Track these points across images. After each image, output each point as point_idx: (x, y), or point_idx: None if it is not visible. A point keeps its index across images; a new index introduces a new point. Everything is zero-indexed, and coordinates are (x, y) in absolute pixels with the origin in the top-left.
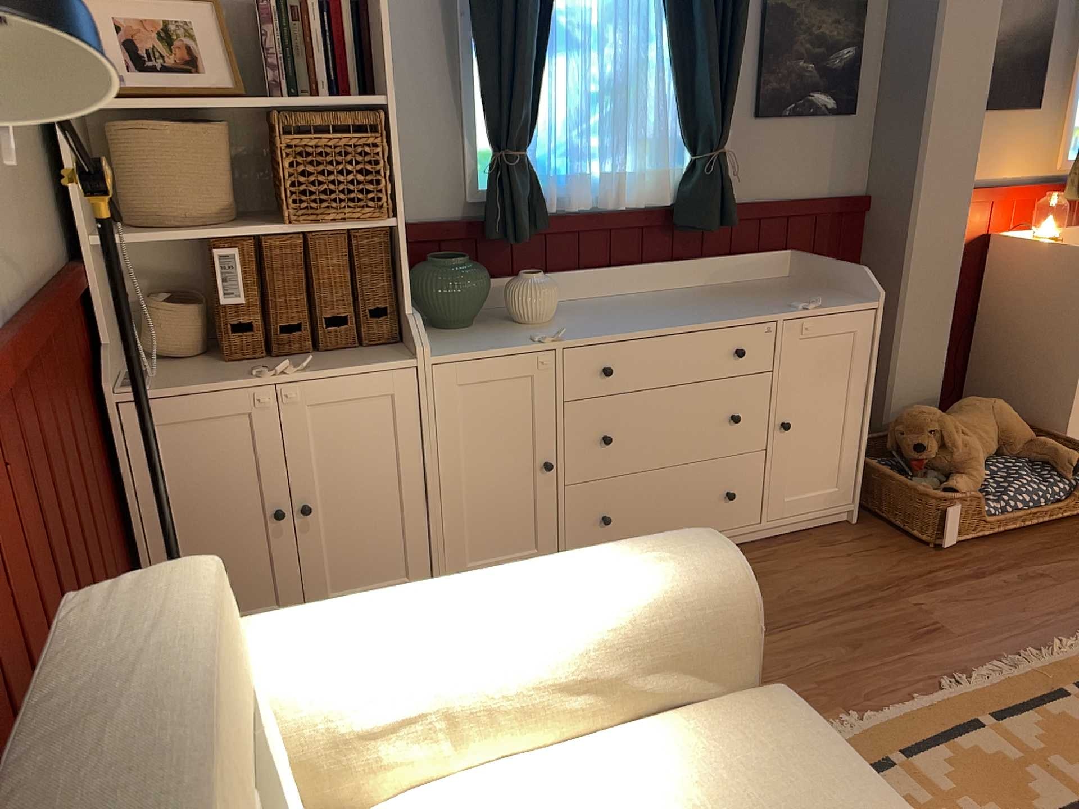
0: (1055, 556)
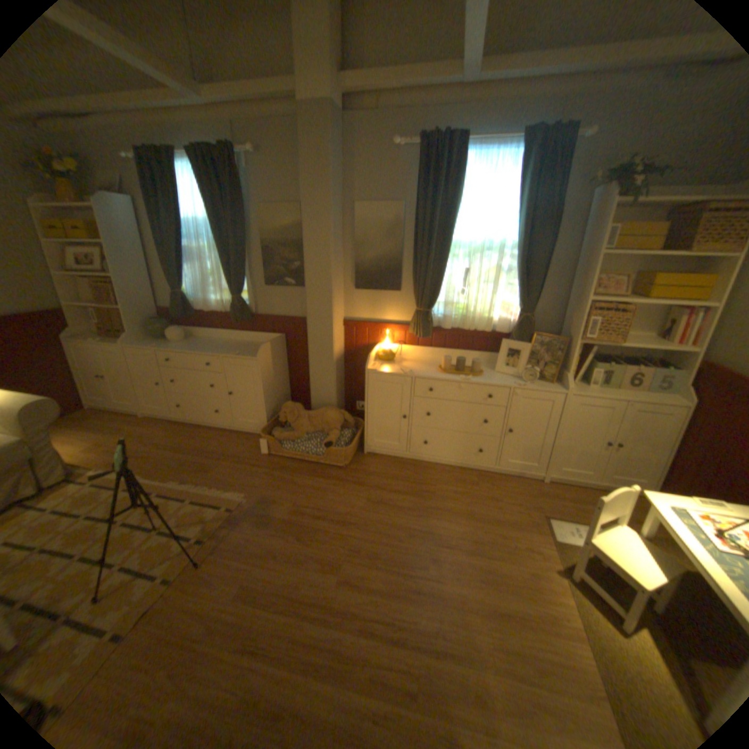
0: (290, 473)
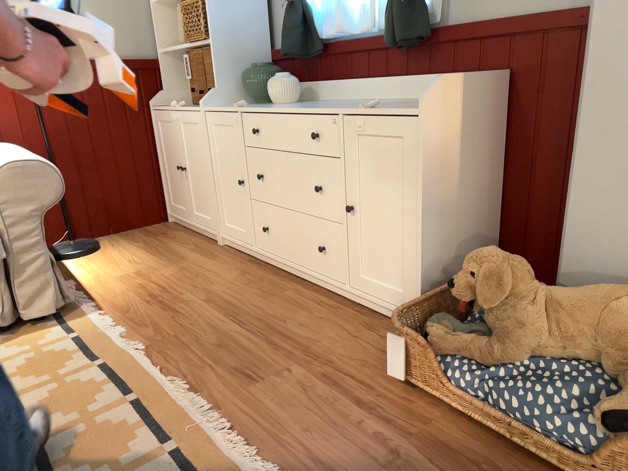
0: None
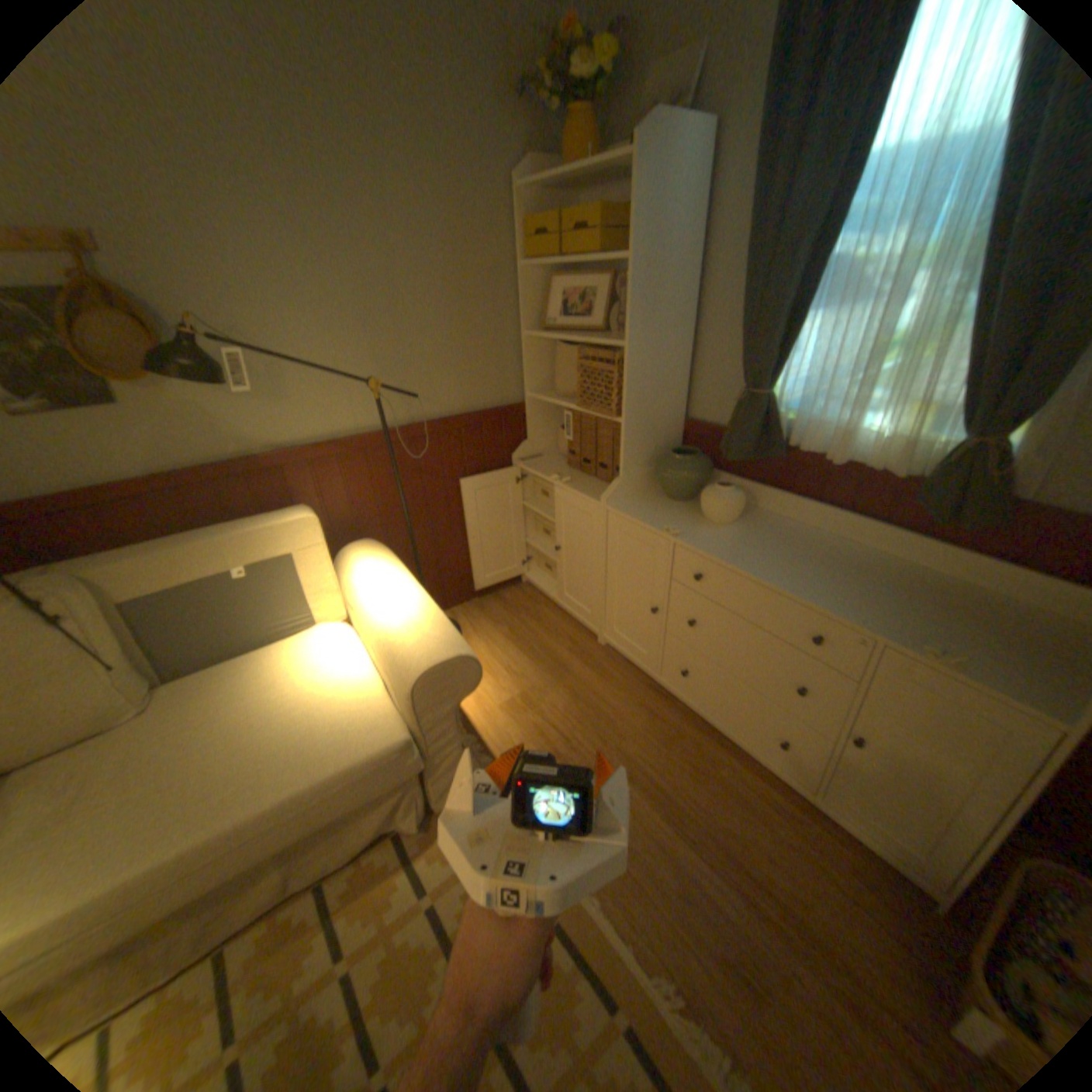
0: None
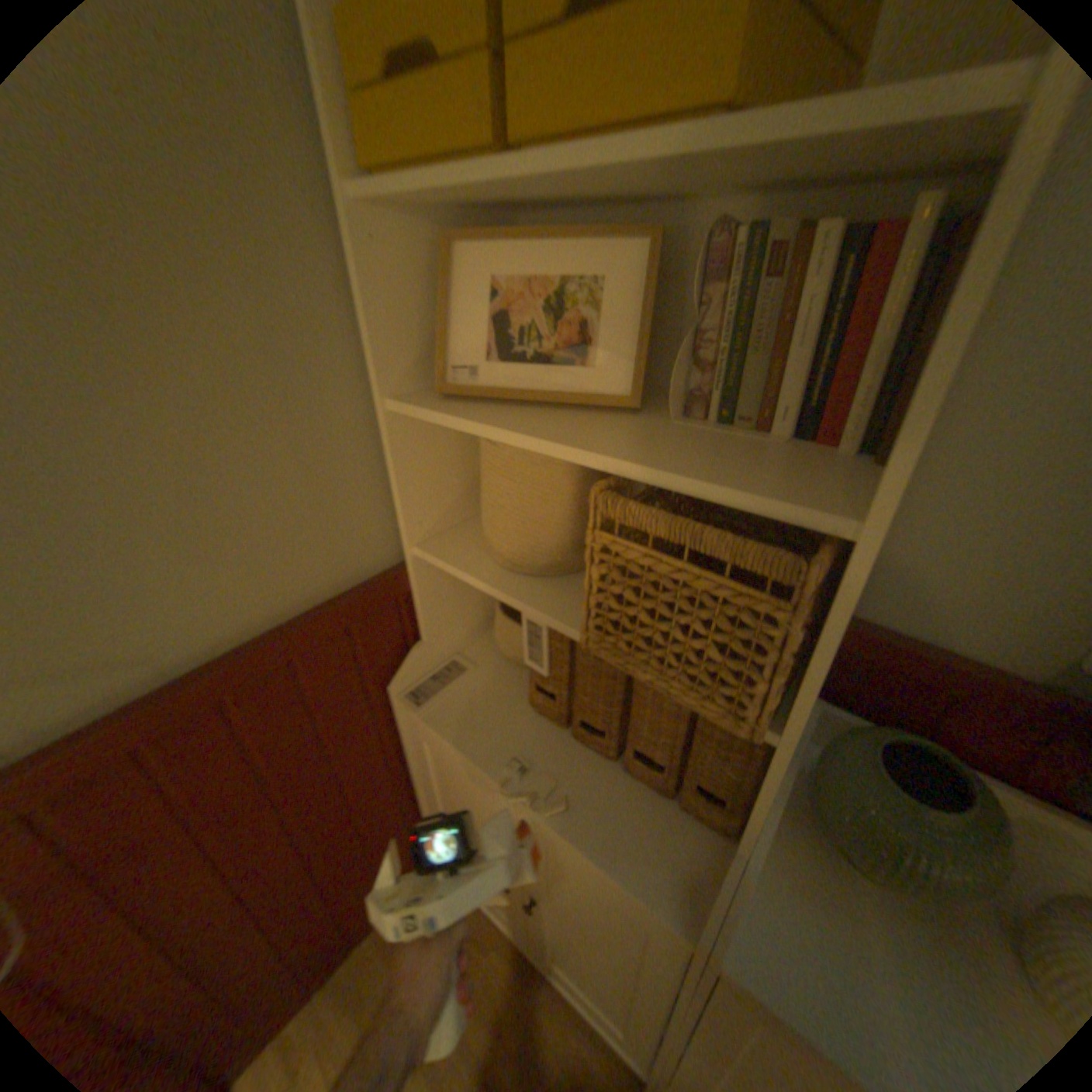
0: None
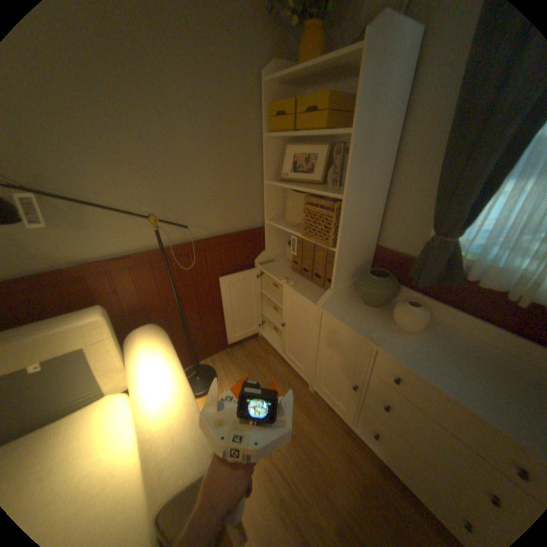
0: None
